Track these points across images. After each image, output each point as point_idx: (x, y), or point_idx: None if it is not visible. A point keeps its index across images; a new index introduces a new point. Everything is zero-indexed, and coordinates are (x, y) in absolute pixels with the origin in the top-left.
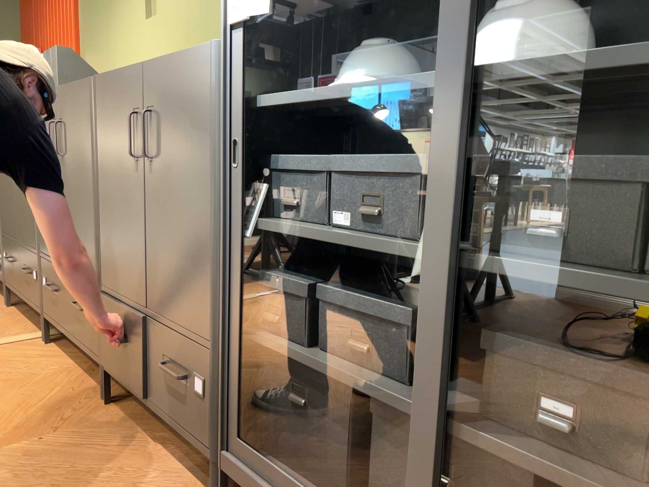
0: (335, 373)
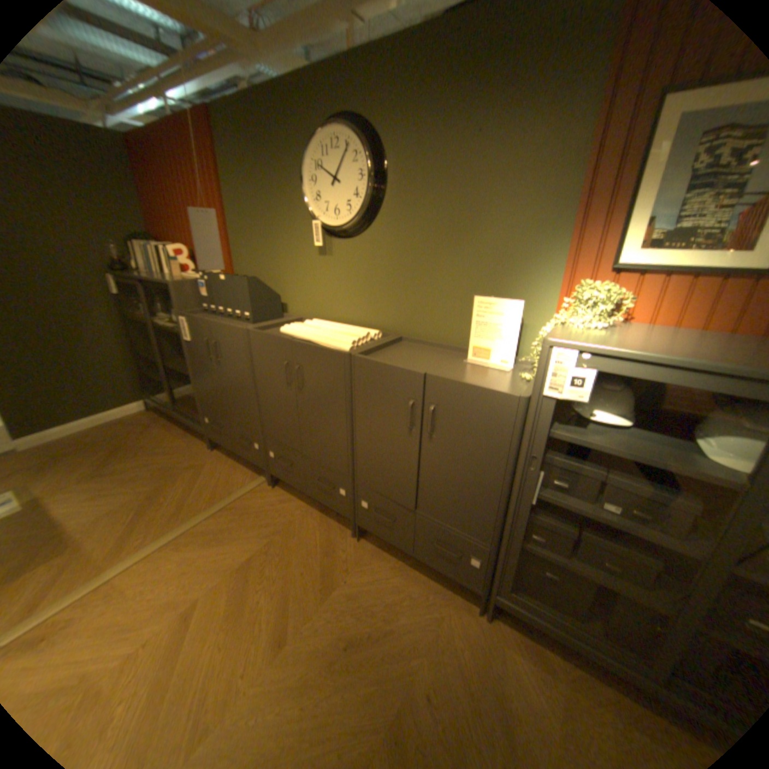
0: (598, 580)
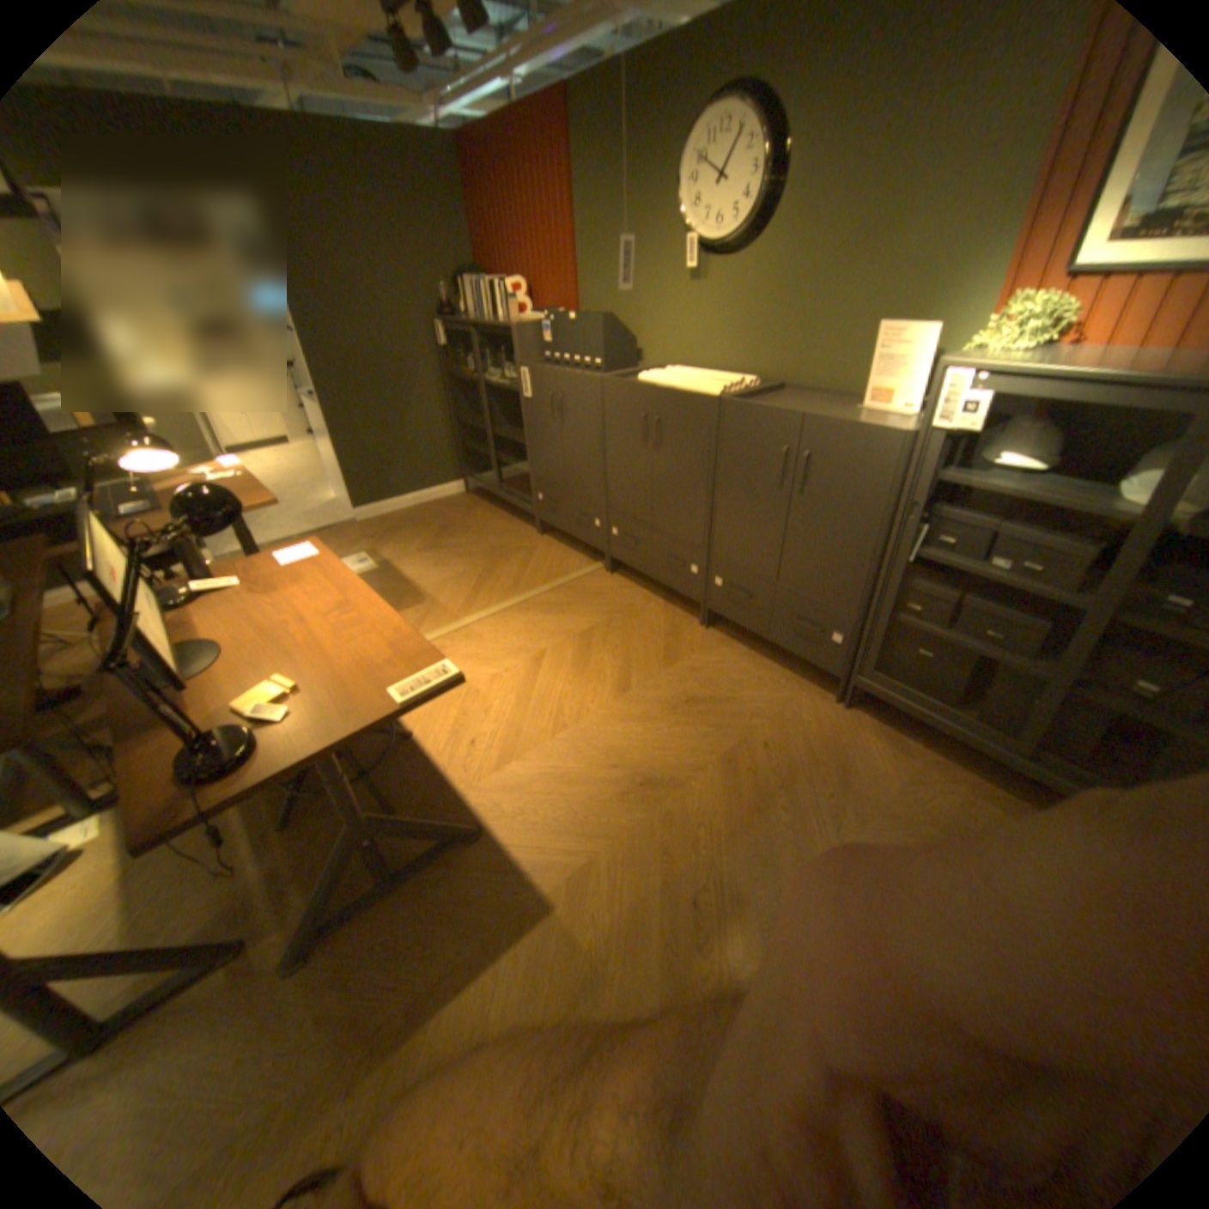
0: (983, 647)
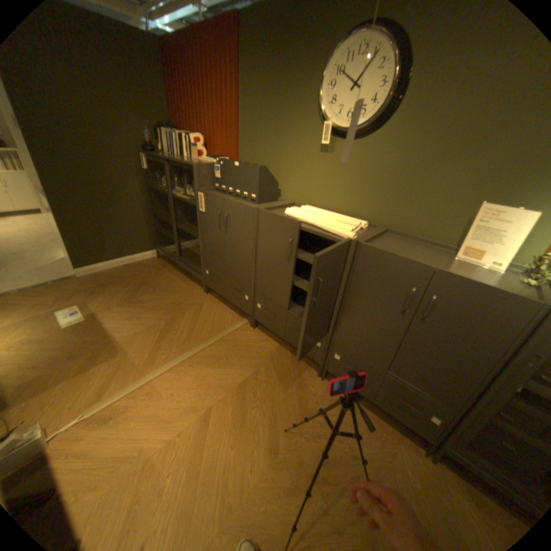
0: None
